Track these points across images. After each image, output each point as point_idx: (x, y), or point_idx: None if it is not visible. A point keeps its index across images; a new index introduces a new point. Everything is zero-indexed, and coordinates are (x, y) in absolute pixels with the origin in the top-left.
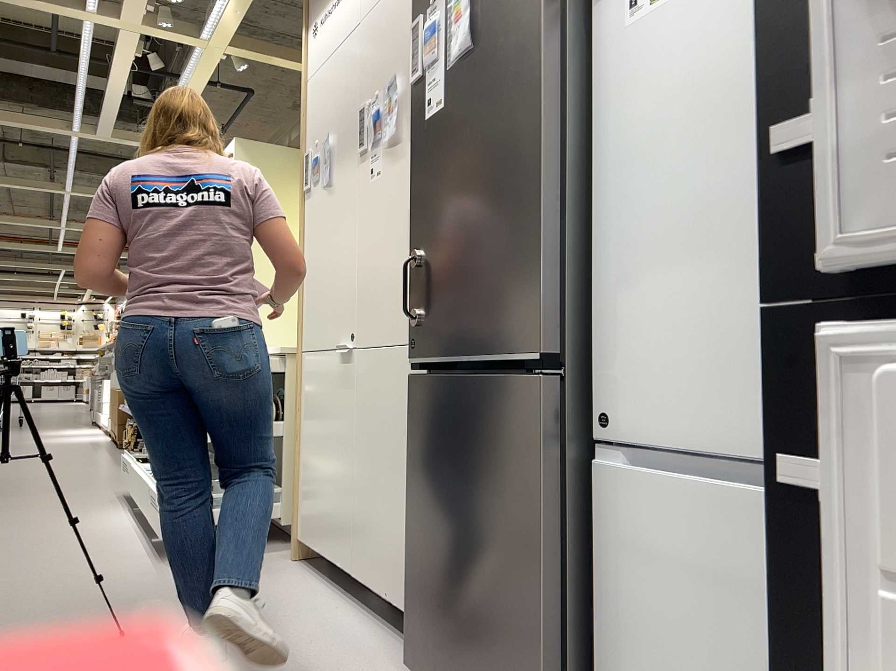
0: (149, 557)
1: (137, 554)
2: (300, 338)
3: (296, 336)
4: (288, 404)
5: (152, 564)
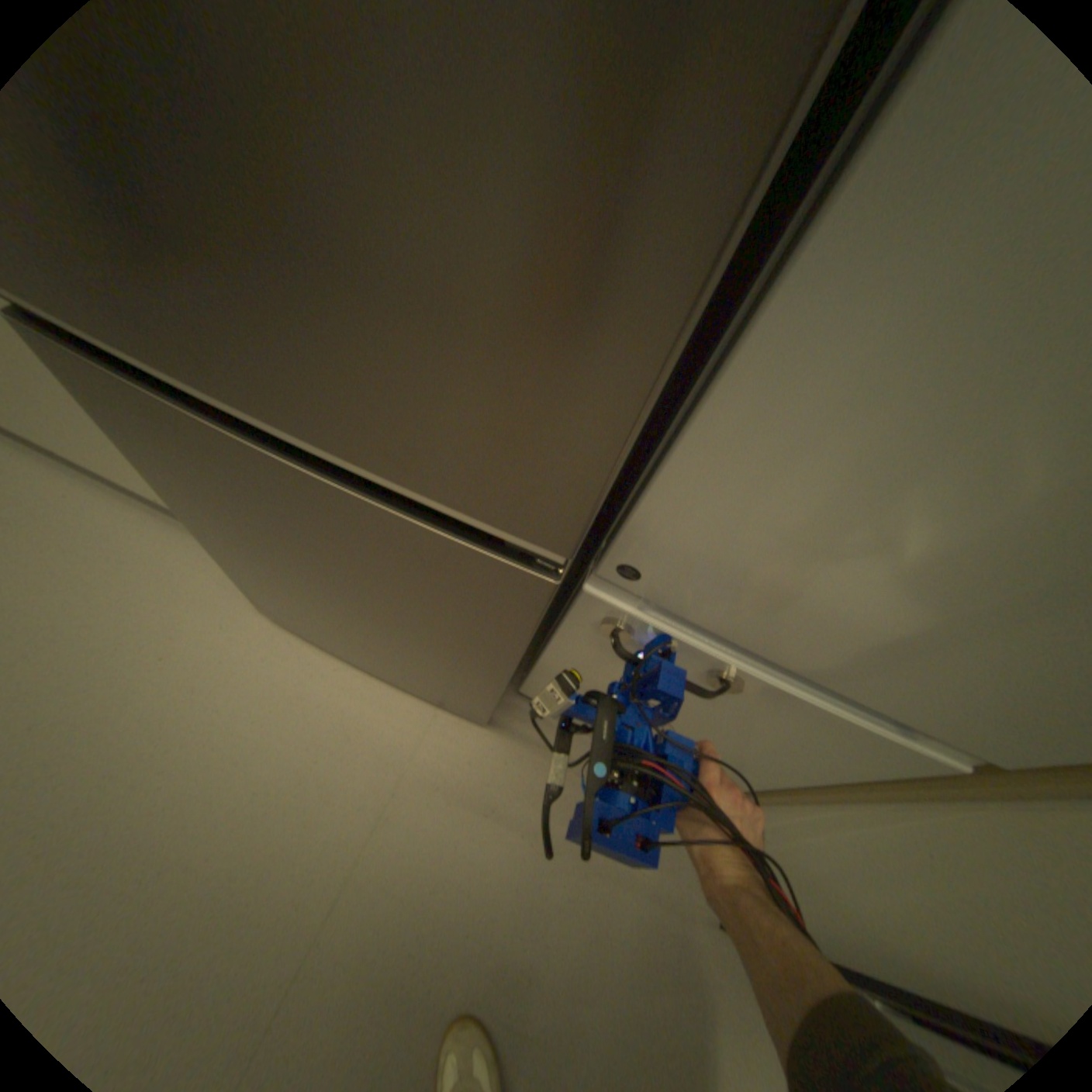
0: None
1: None
2: None
3: None
4: None
5: None
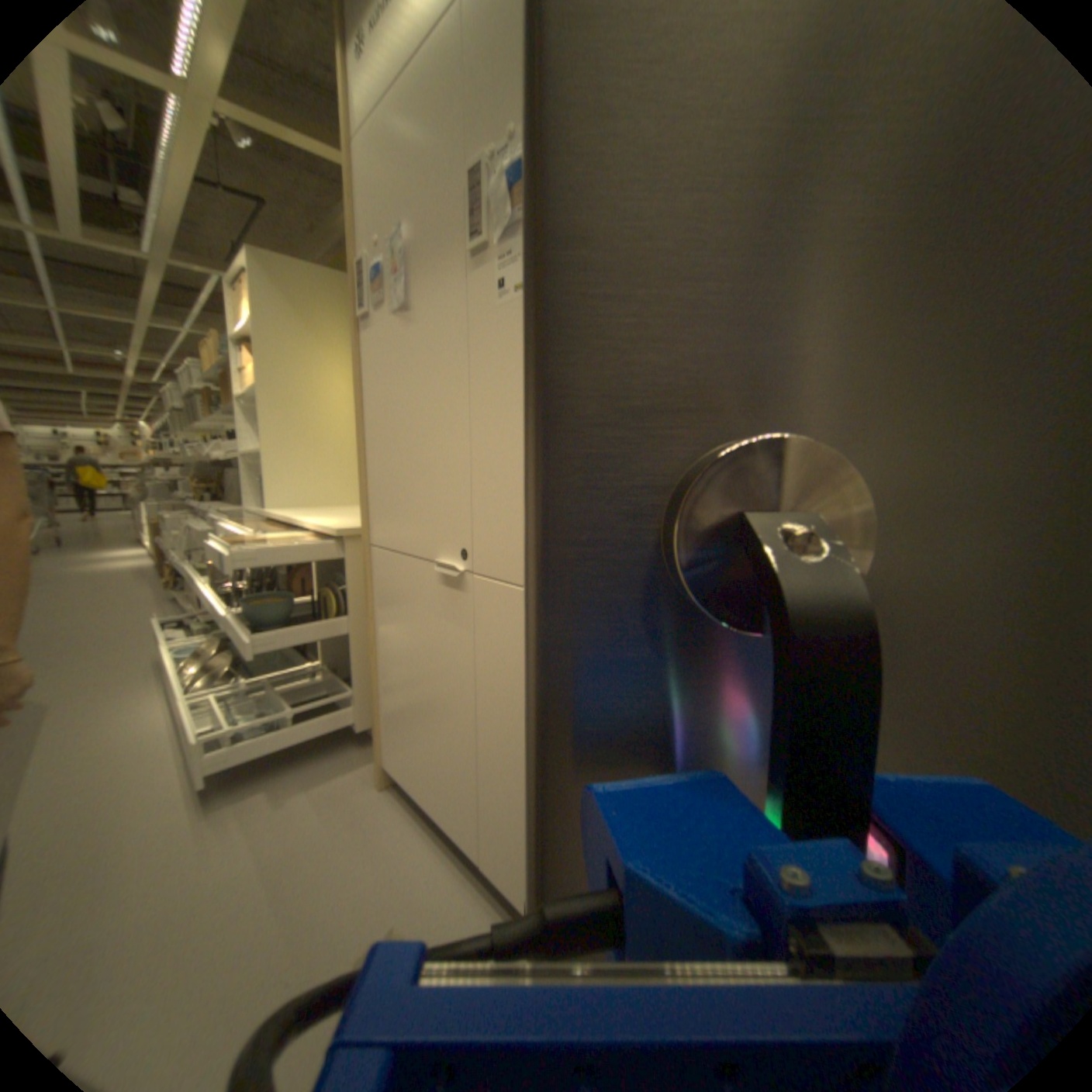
0: (183, 810)
1: (165, 802)
2: (367, 526)
3: (361, 523)
4: (353, 597)
5: (186, 829)
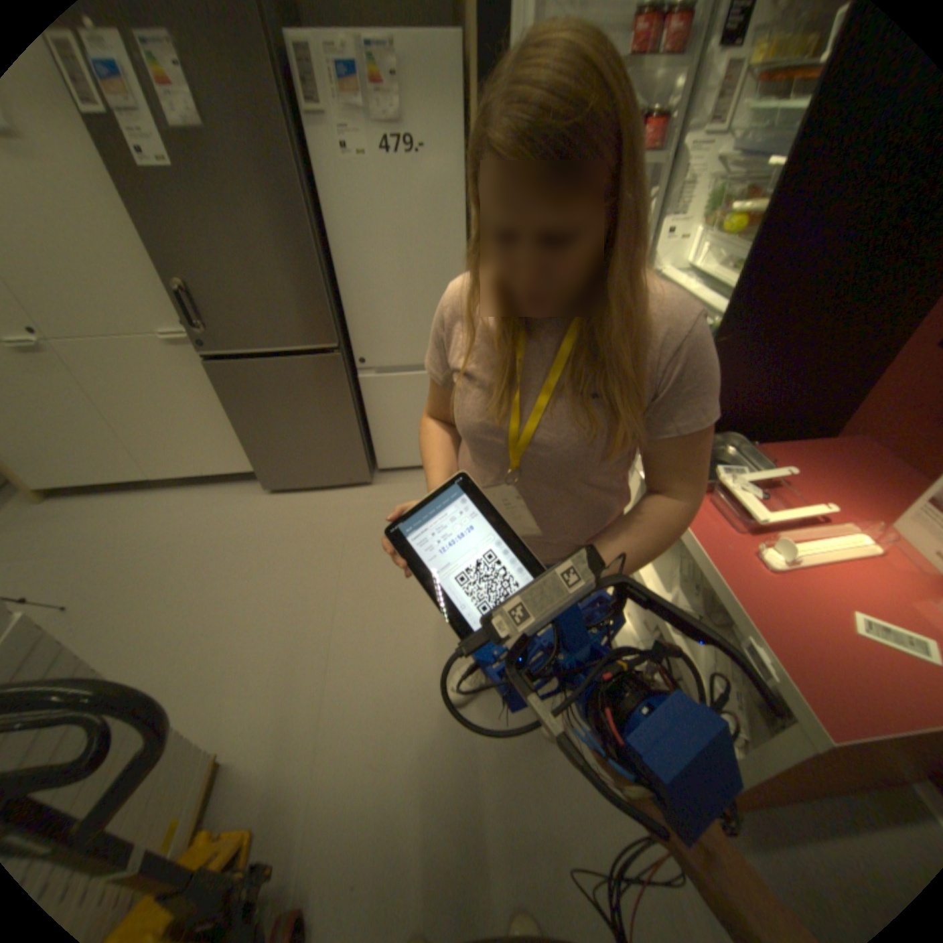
0: None
1: None
2: None
3: None
4: None
5: None
